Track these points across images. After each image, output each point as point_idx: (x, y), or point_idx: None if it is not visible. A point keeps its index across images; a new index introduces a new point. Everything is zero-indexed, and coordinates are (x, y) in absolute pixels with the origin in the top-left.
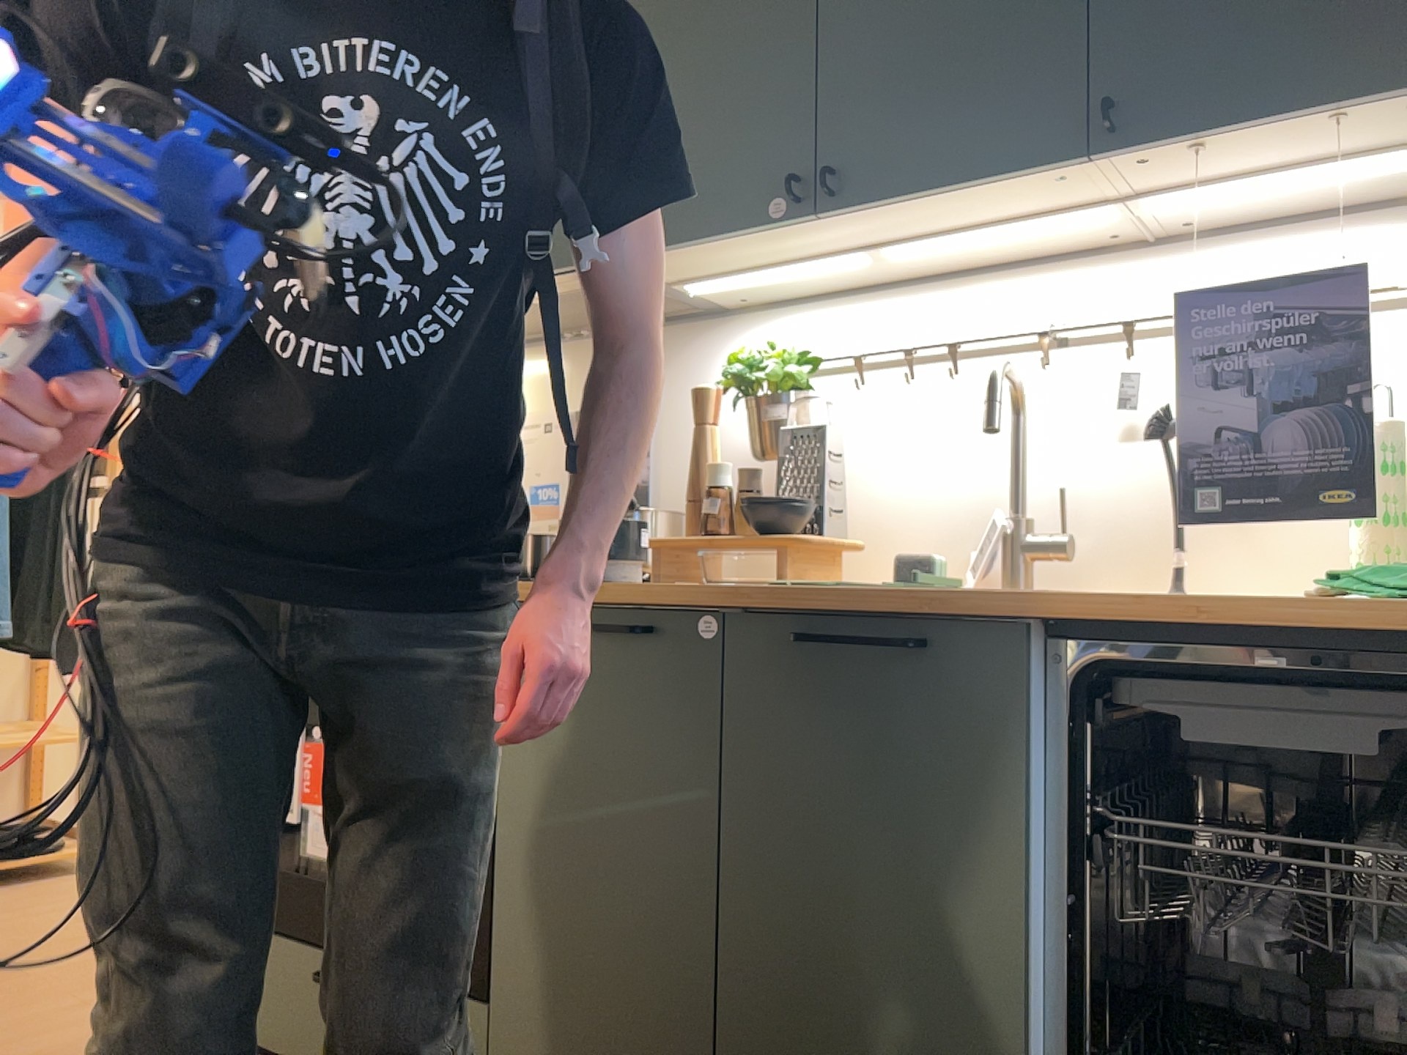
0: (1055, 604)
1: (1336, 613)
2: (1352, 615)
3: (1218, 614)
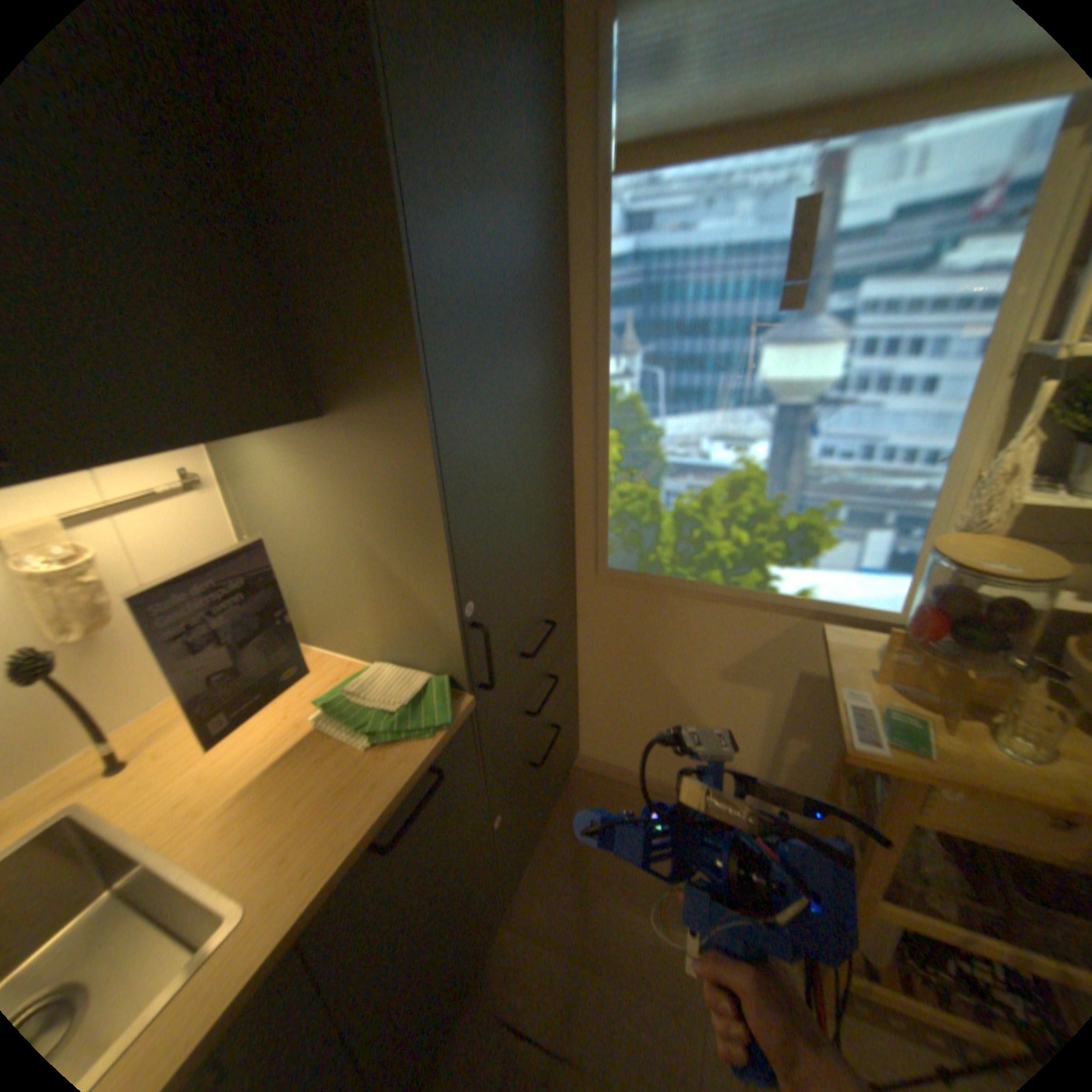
0: (315, 909)
1: (428, 764)
2: (419, 756)
3: (389, 813)
